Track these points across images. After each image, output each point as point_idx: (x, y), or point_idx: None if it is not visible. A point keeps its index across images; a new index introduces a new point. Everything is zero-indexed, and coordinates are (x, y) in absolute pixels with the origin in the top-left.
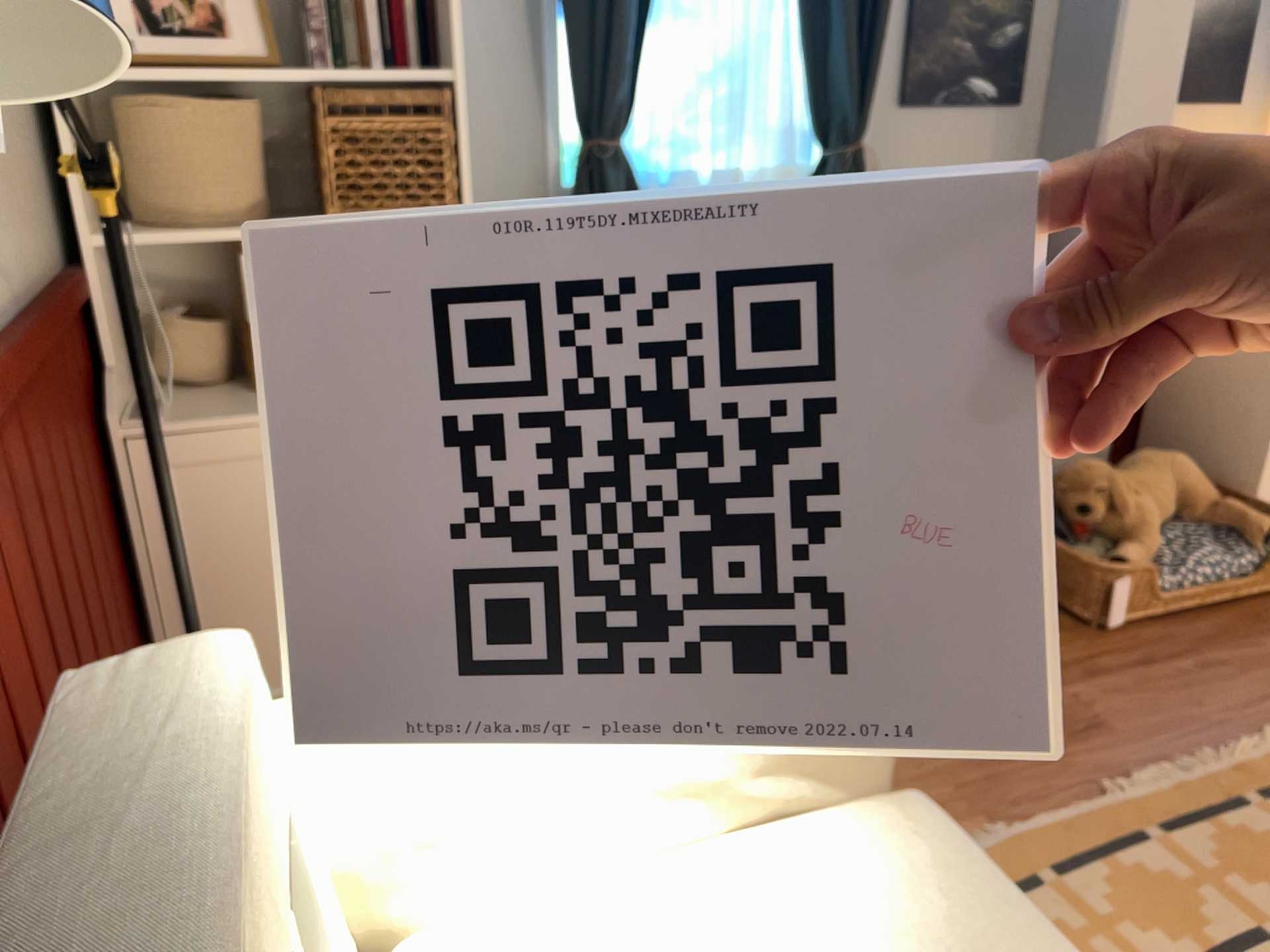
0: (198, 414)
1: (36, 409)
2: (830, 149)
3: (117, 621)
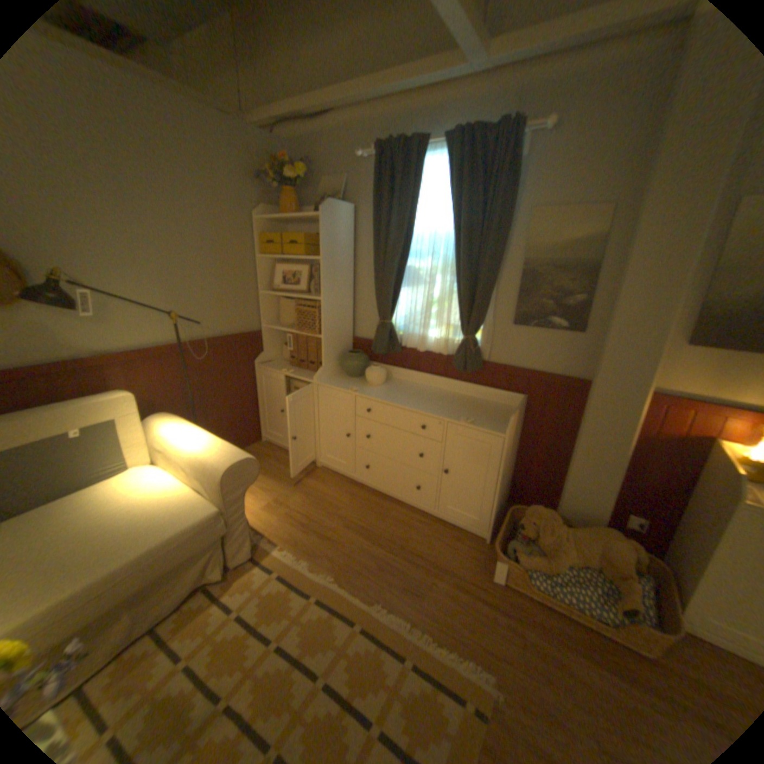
0: (272, 366)
1: (212, 355)
2: (463, 336)
3: (241, 402)
